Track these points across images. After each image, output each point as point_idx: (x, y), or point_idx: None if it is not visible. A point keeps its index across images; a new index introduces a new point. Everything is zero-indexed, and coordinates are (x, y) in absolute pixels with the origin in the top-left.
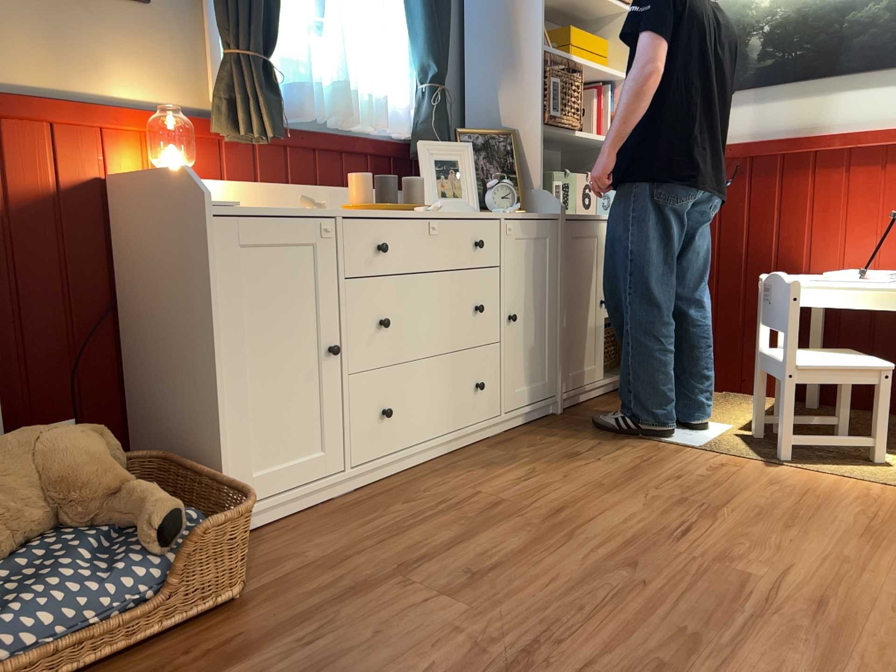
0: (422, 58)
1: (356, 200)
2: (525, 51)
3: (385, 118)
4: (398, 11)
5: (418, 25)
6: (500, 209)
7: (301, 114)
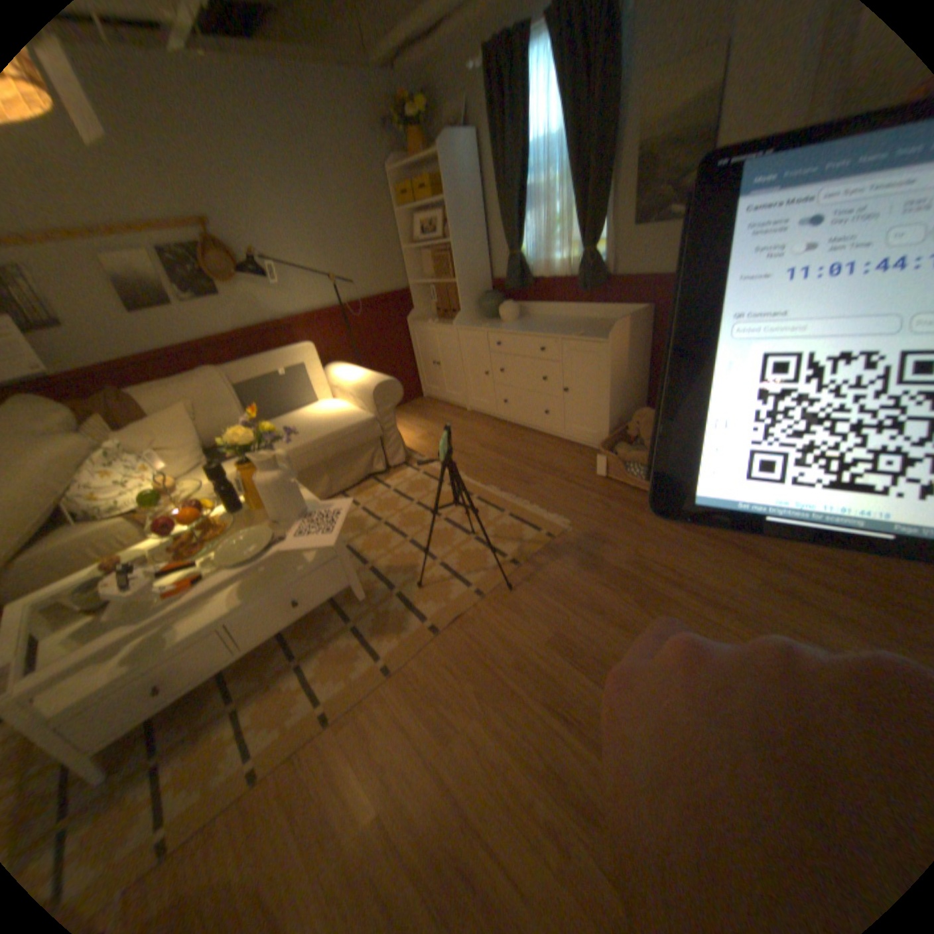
0: None
1: None
2: None
3: None
4: None
5: None
6: None
7: None
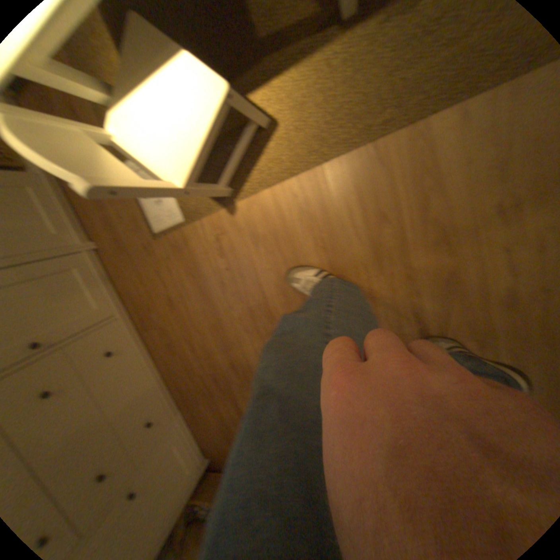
0: None
1: None
2: None
3: None
4: None
5: None
6: None
7: None
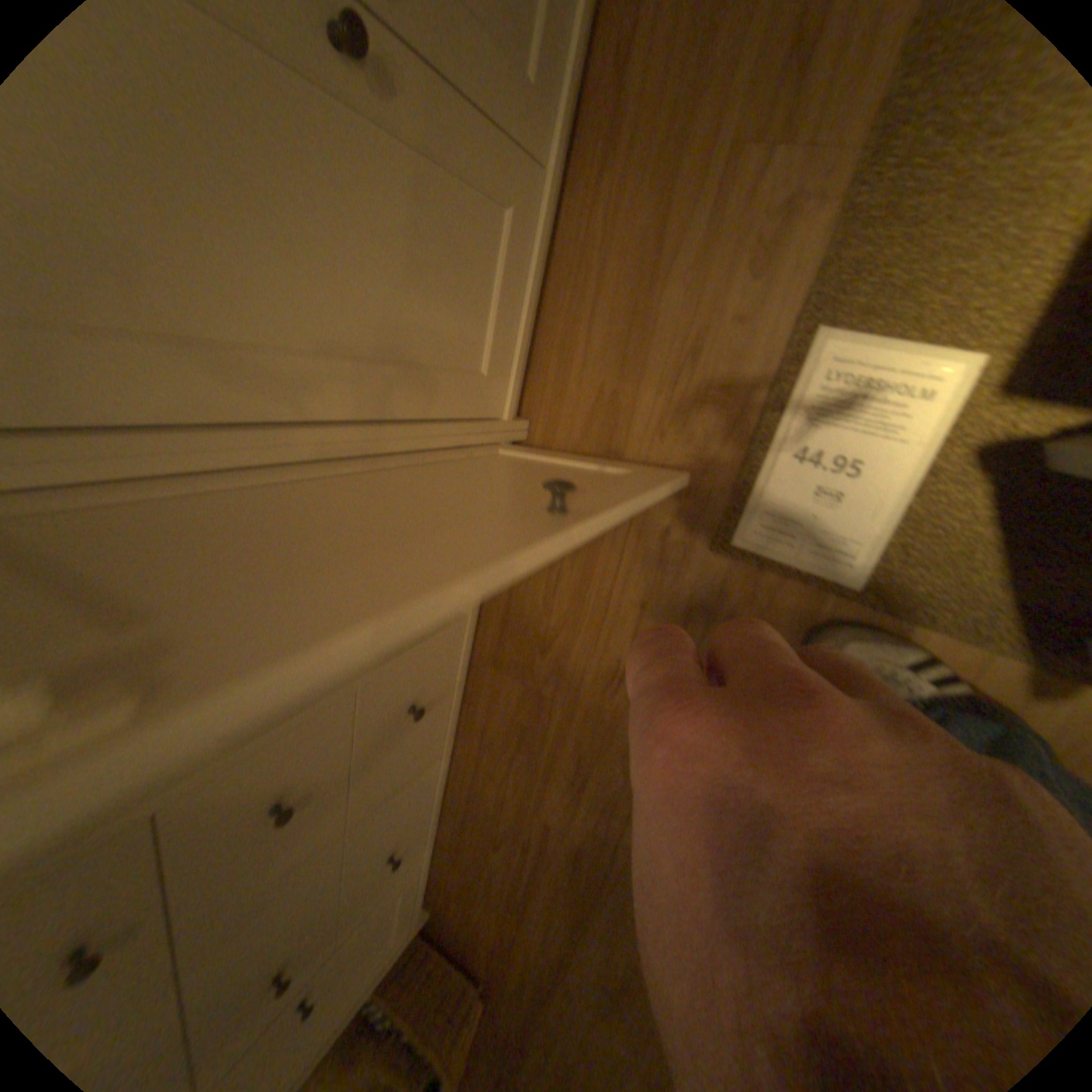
0: None
1: None
2: None
3: None
4: None
5: None
6: None
7: None
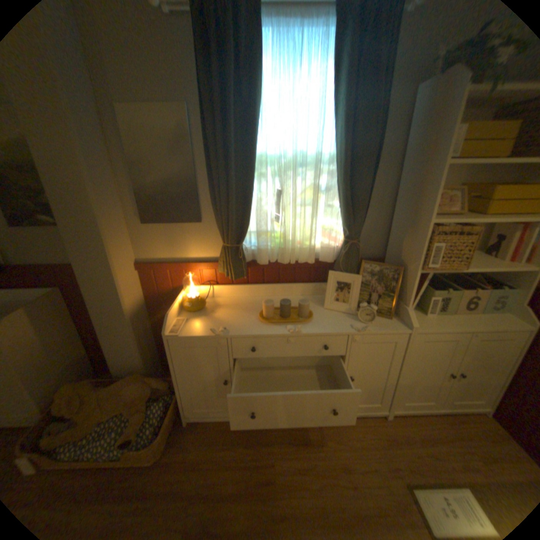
0: (343, 223)
1: (264, 313)
2: (422, 219)
3: (322, 250)
4: (334, 196)
5: (342, 206)
6: (355, 326)
7: (260, 261)
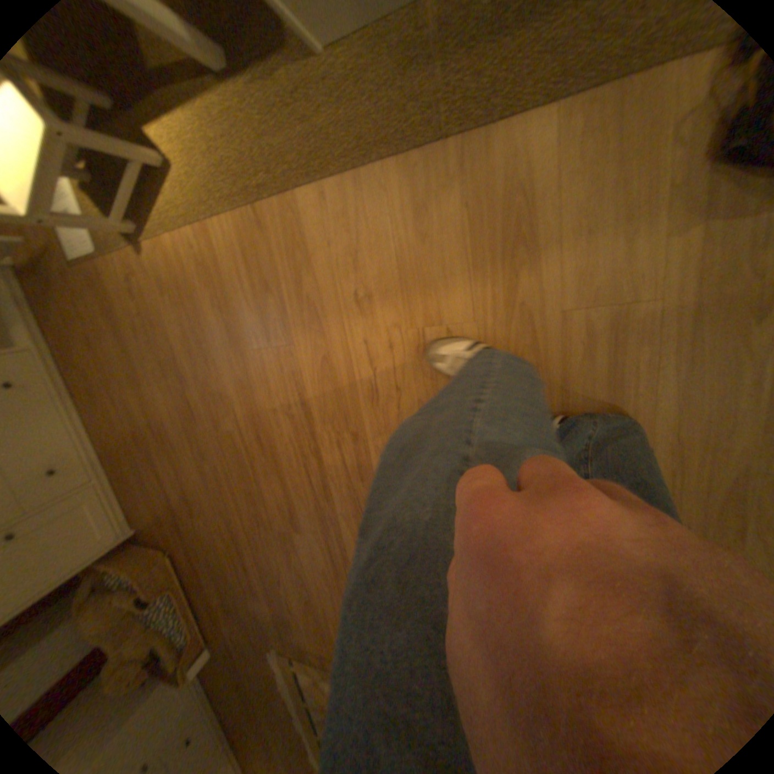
0: None
1: None
2: None
3: None
4: None
5: None
6: None
7: None
